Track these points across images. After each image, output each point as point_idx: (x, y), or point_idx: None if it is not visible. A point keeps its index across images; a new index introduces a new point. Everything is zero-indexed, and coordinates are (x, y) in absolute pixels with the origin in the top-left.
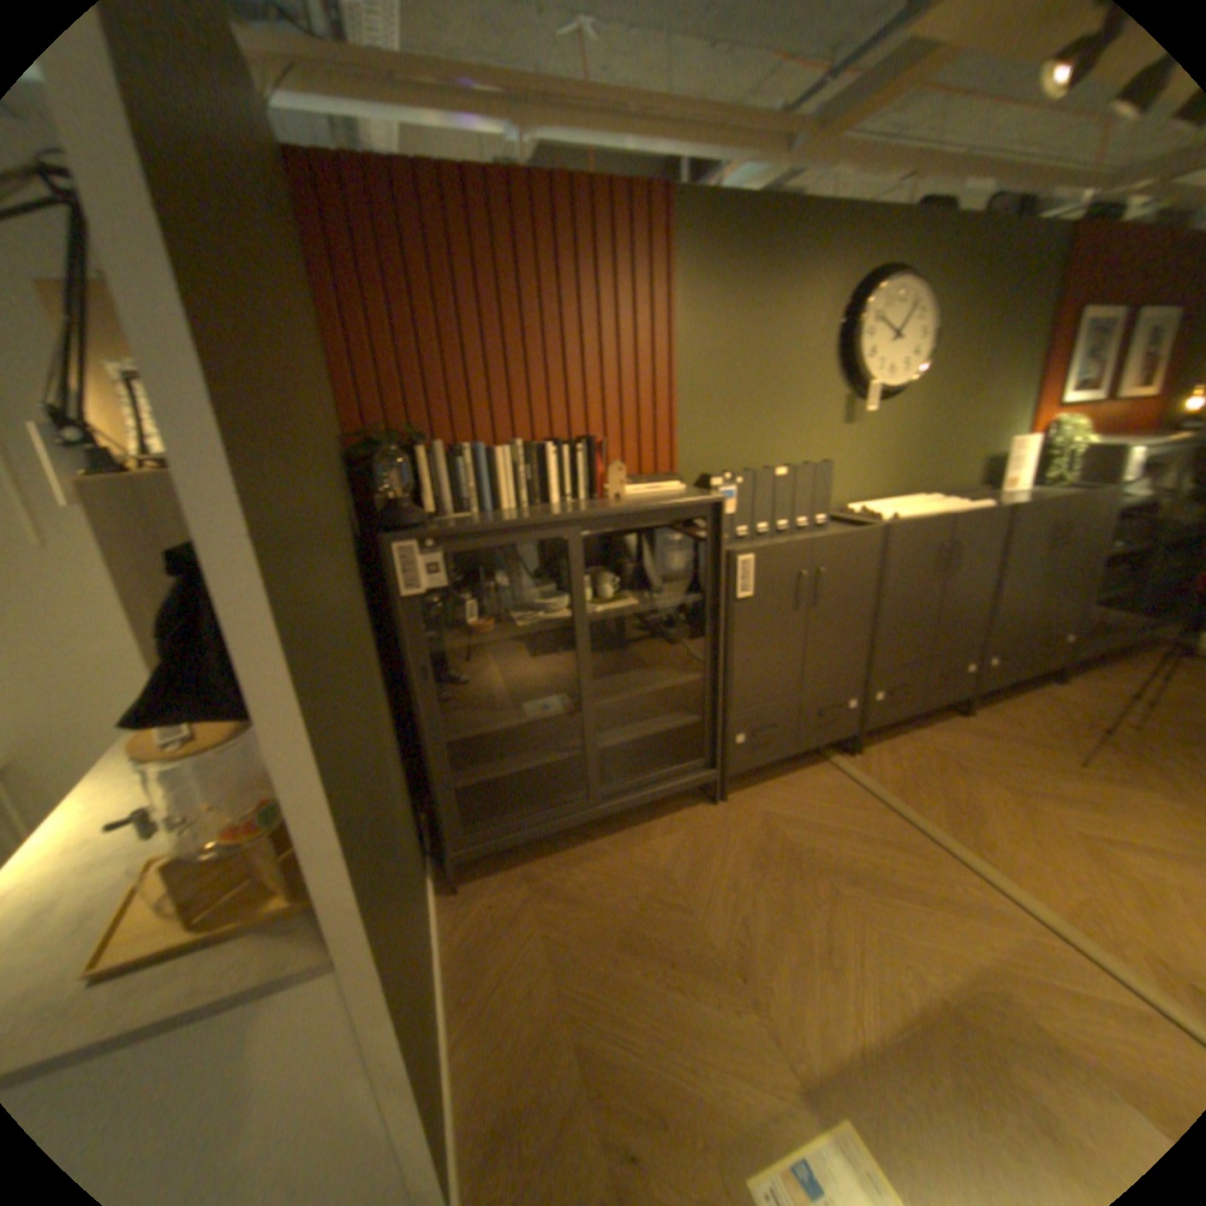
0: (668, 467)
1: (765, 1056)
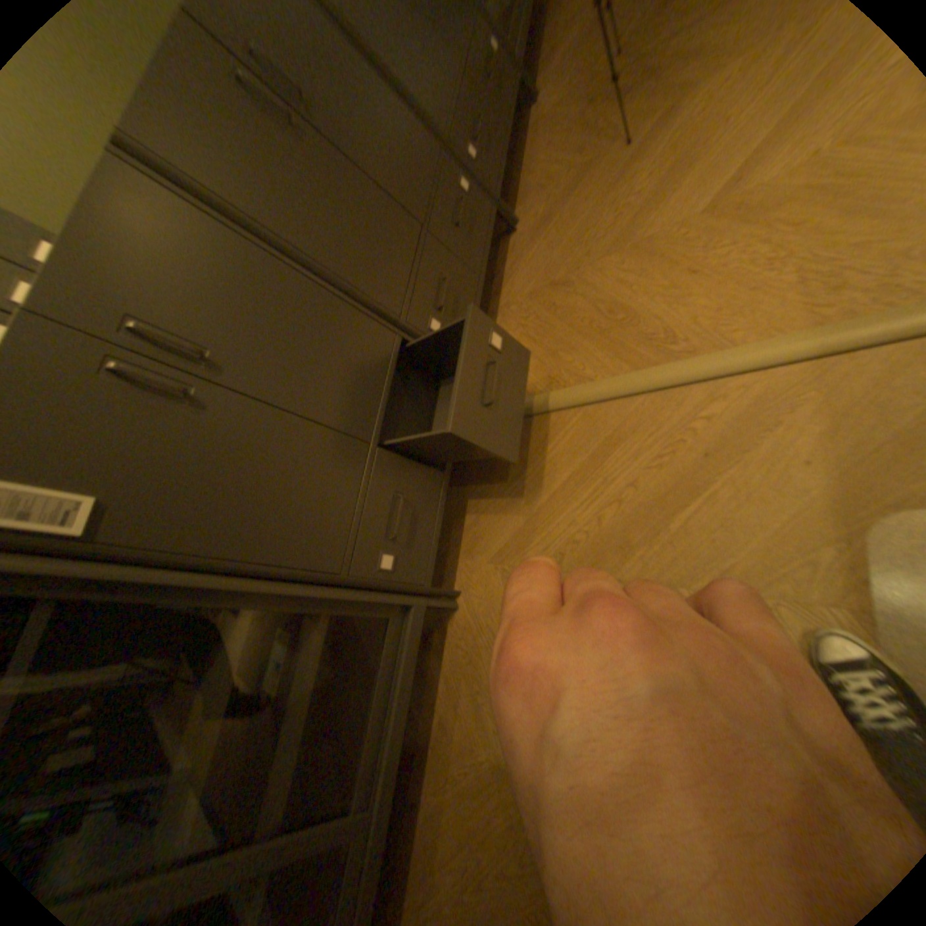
0: None
1: None
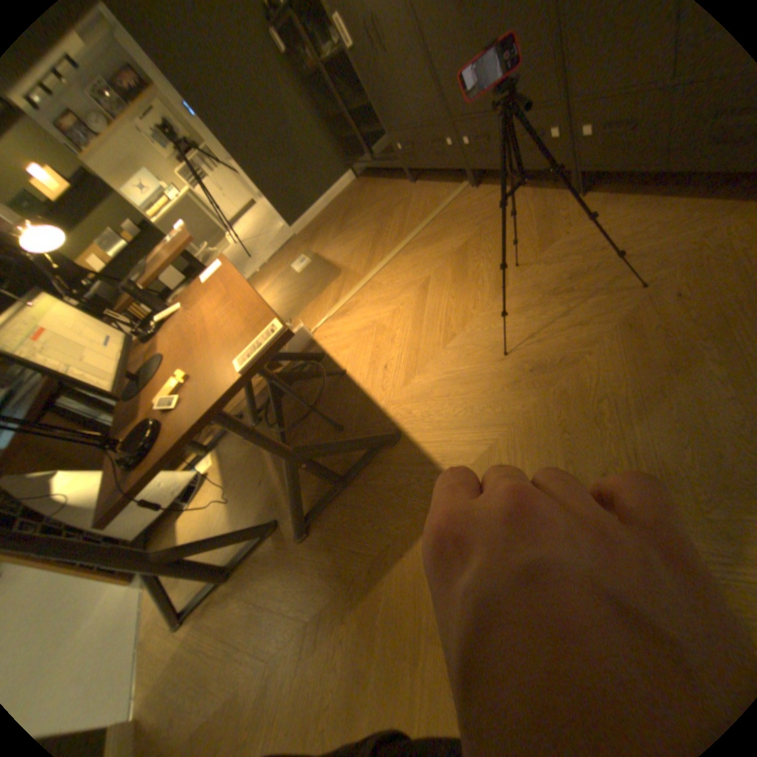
0: None
1: (323, 244)
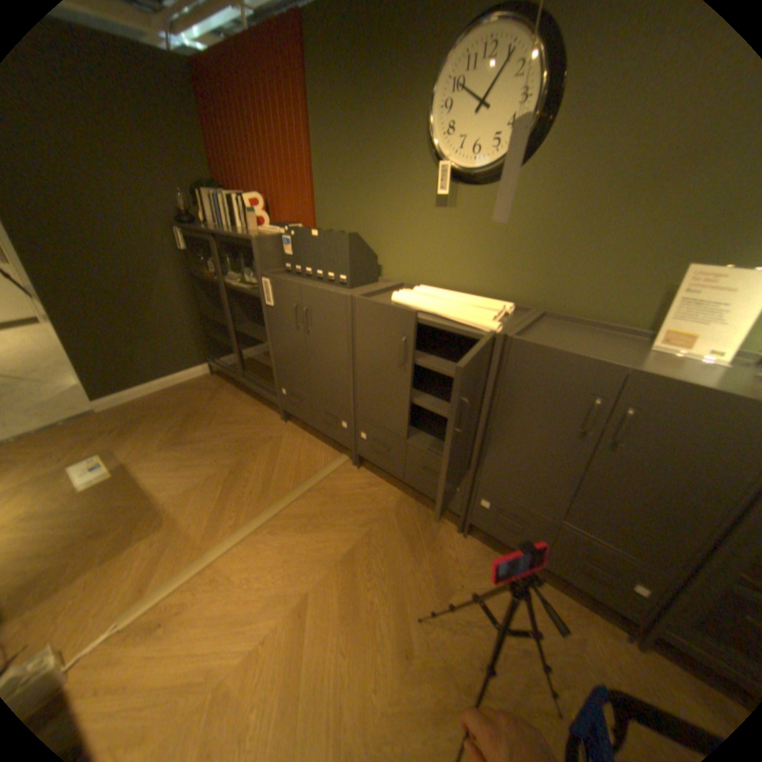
0: (309, 220)
1: (141, 455)
